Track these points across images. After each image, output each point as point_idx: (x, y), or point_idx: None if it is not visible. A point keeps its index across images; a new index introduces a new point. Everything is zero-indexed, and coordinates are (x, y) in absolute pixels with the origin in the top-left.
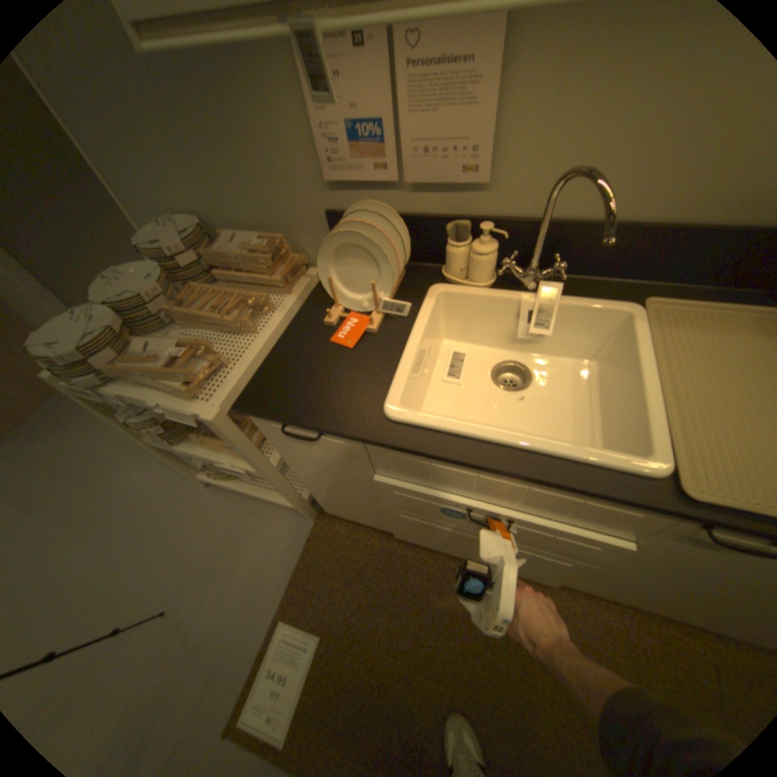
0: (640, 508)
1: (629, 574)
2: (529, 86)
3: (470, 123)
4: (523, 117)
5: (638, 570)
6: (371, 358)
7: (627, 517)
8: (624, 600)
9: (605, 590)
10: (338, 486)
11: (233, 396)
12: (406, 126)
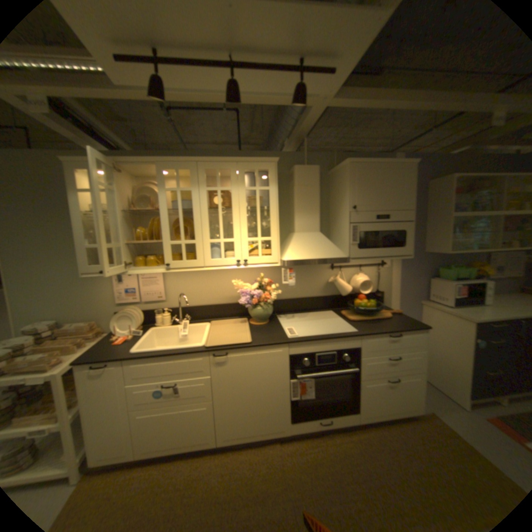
0: (200, 356)
1: (223, 403)
2: (172, 282)
3: (159, 288)
4: (172, 287)
5: (222, 397)
6: (129, 345)
7: (200, 362)
8: (239, 436)
9: (229, 431)
10: (107, 411)
11: (66, 370)
12: (143, 289)
